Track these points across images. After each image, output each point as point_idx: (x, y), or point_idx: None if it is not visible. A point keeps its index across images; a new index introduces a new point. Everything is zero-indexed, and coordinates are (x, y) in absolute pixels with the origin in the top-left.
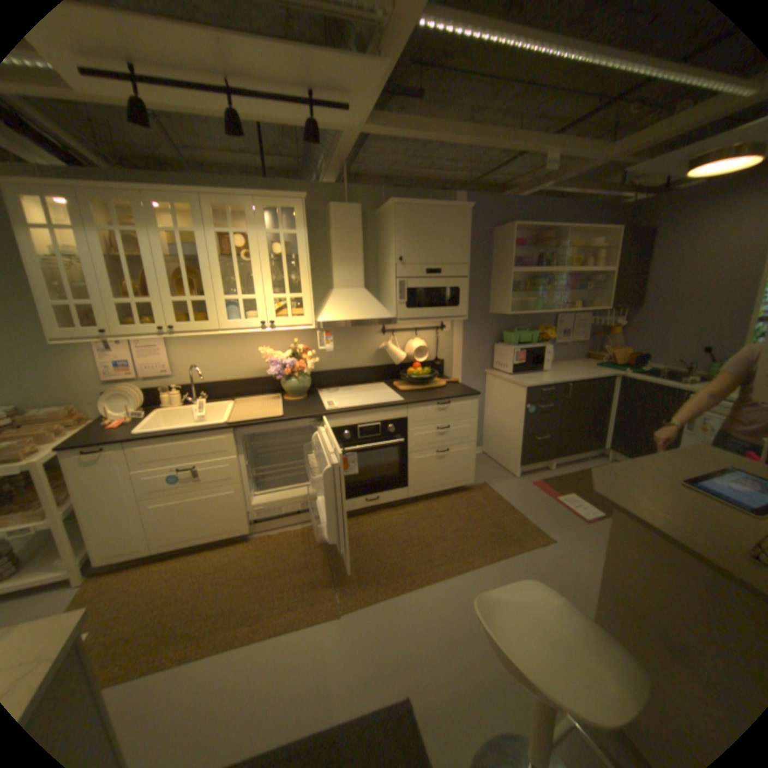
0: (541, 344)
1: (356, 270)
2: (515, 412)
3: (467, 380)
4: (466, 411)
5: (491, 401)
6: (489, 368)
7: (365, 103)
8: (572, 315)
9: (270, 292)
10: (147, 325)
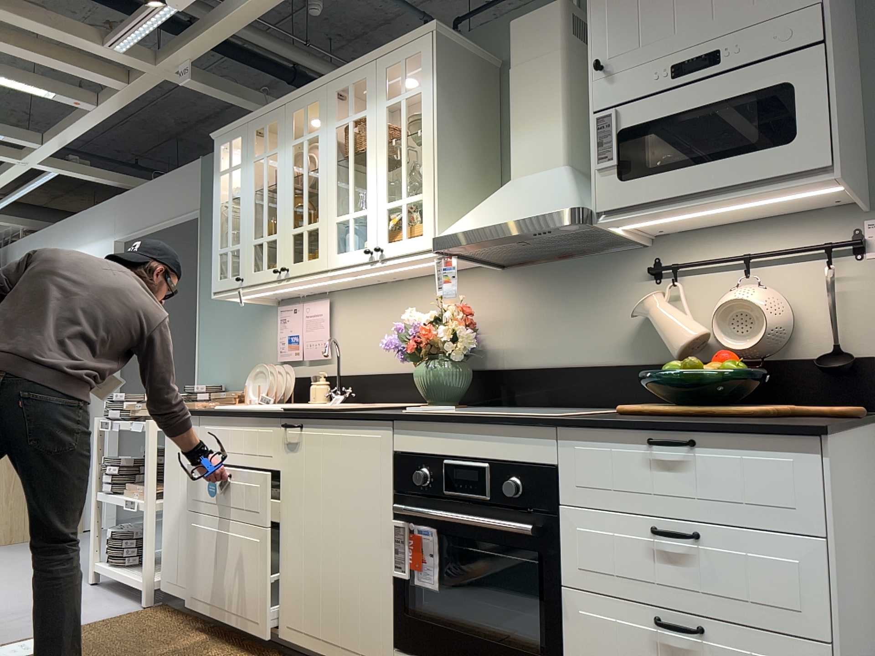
0: None
1: (547, 131)
2: None
3: None
4: (768, 491)
5: None
6: None
7: None
8: None
9: (382, 199)
10: (269, 269)
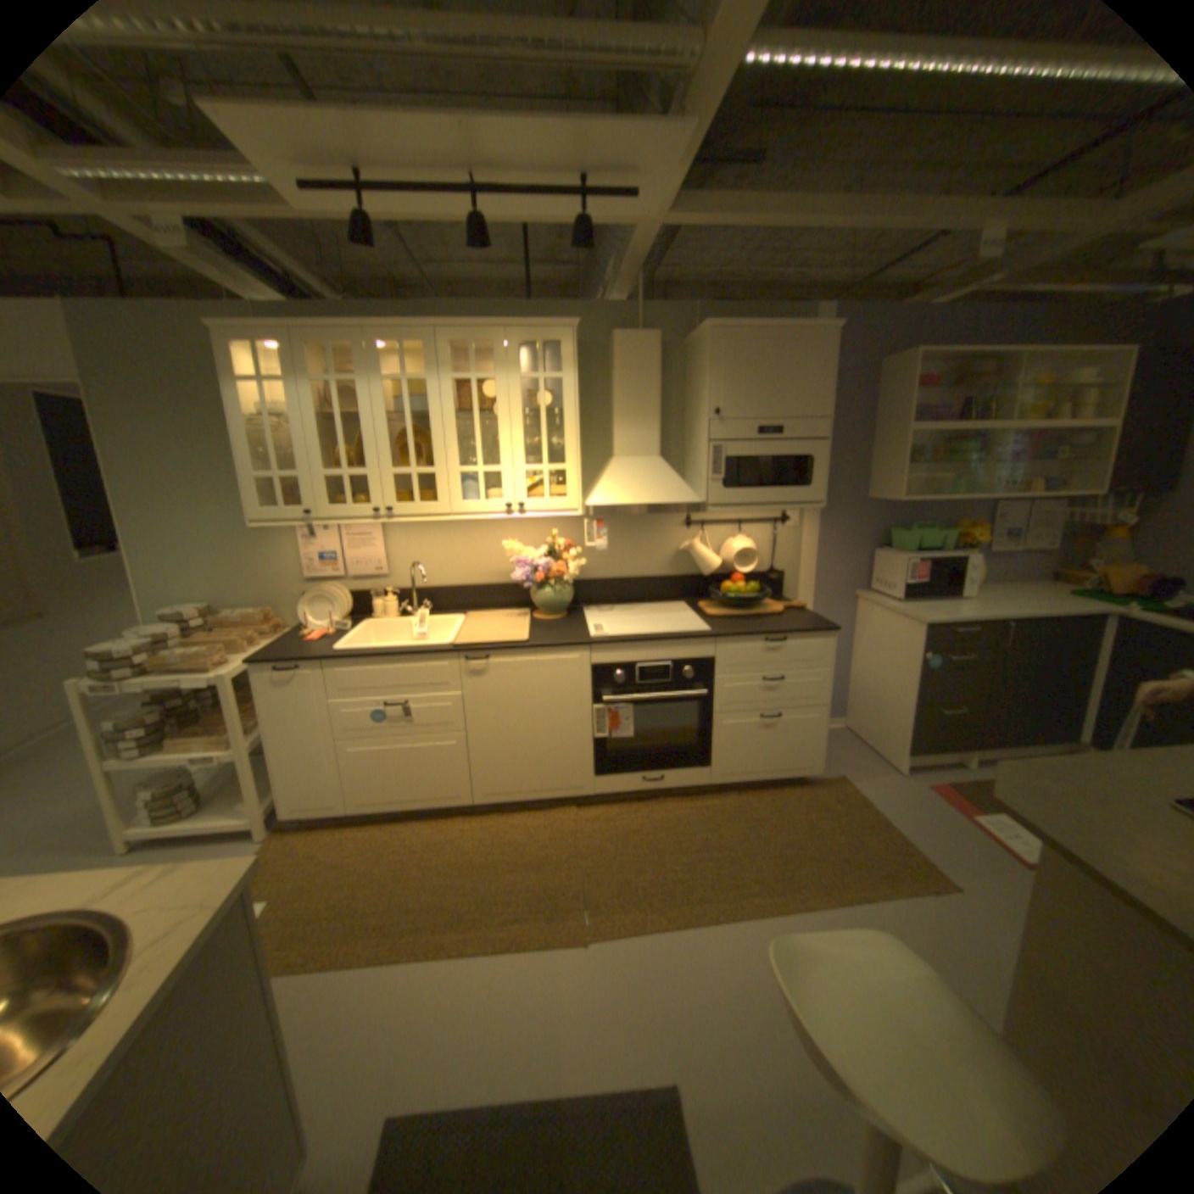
0: (960, 553)
1: (648, 430)
2: (904, 665)
3: (824, 606)
4: (814, 656)
5: (865, 643)
6: (864, 589)
7: (667, 183)
8: (1027, 505)
9: (521, 463)
10: (360, 506)
